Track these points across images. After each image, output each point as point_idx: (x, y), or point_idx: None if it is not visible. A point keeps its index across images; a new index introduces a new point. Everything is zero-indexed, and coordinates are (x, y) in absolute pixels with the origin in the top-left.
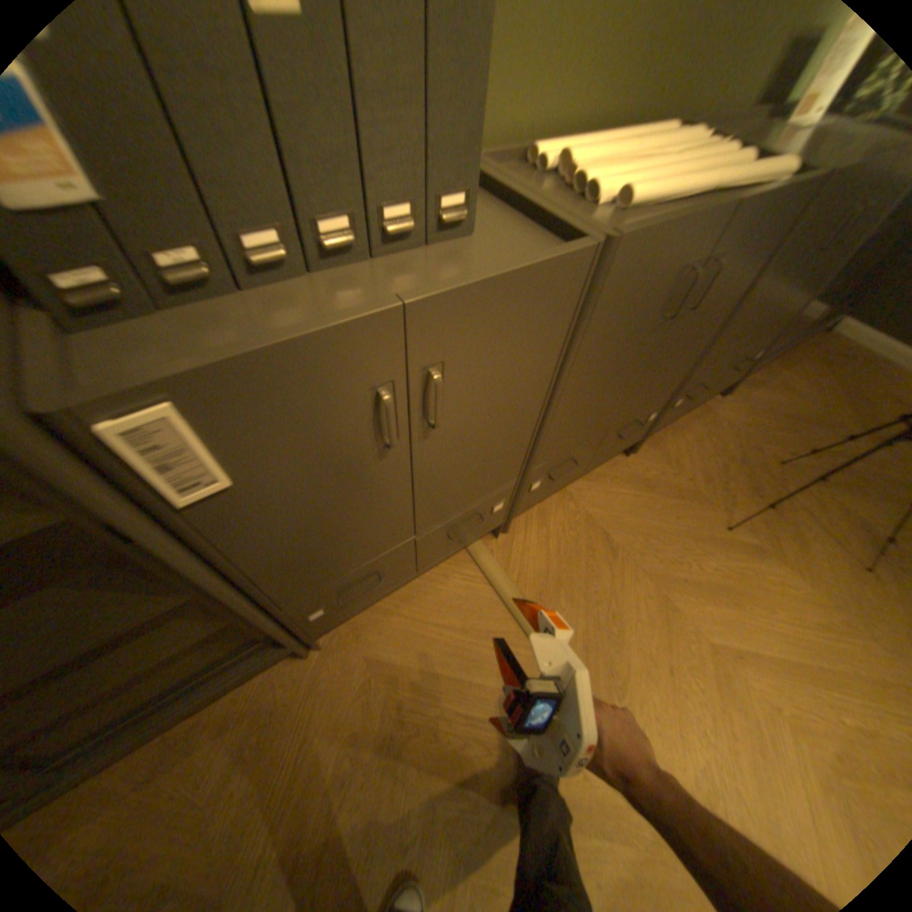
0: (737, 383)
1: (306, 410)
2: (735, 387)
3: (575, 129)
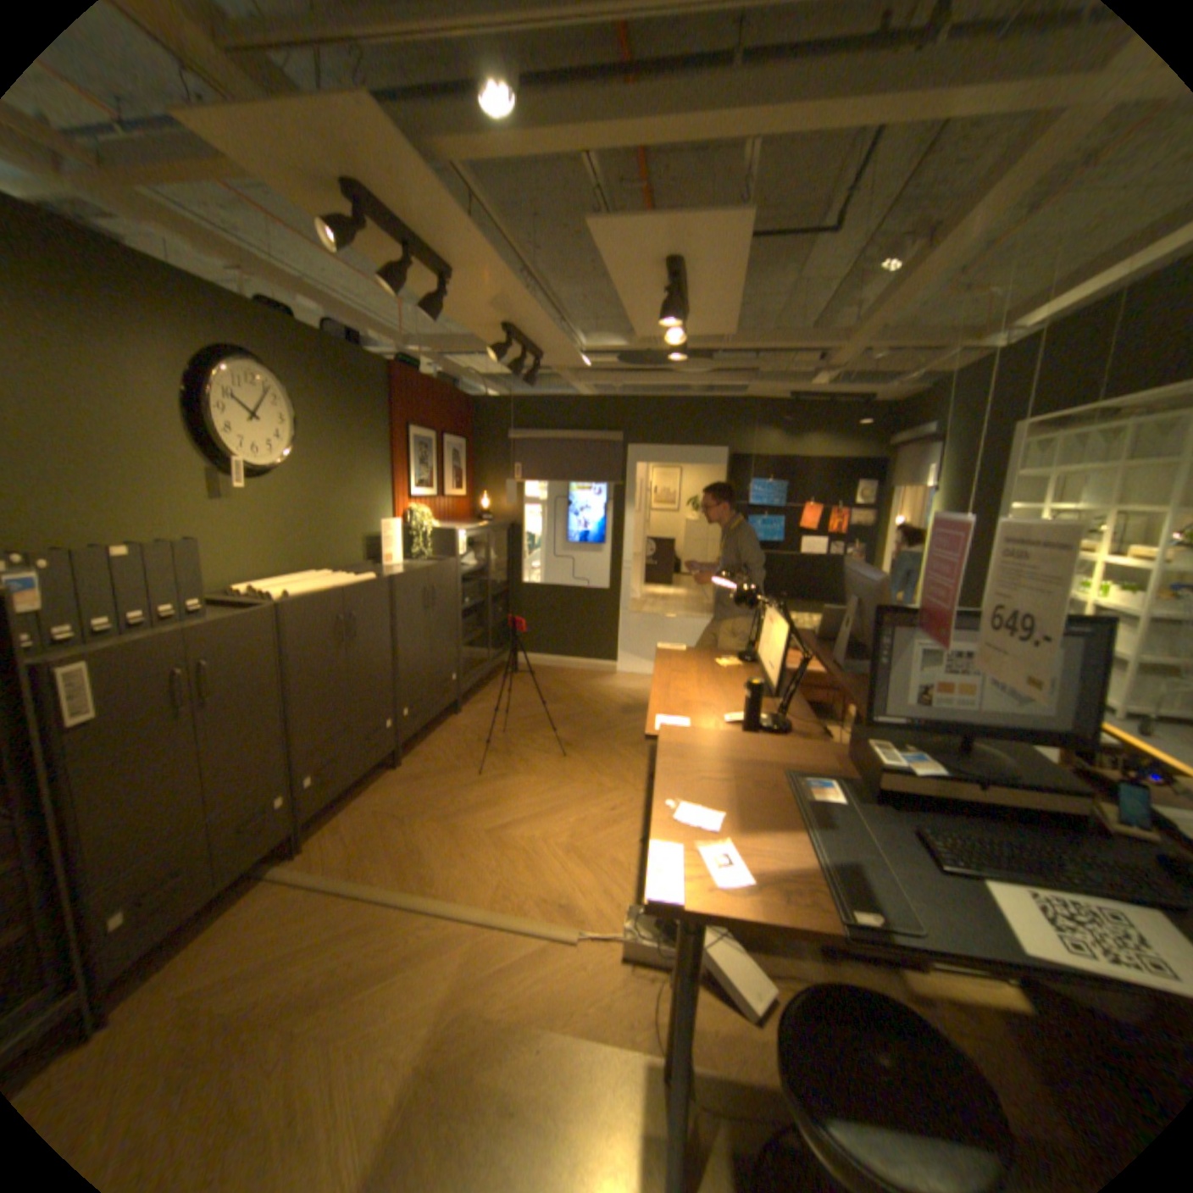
0: (457, 701)
1: (136, 677)
2: (459, 705)
3: (254, 580)
